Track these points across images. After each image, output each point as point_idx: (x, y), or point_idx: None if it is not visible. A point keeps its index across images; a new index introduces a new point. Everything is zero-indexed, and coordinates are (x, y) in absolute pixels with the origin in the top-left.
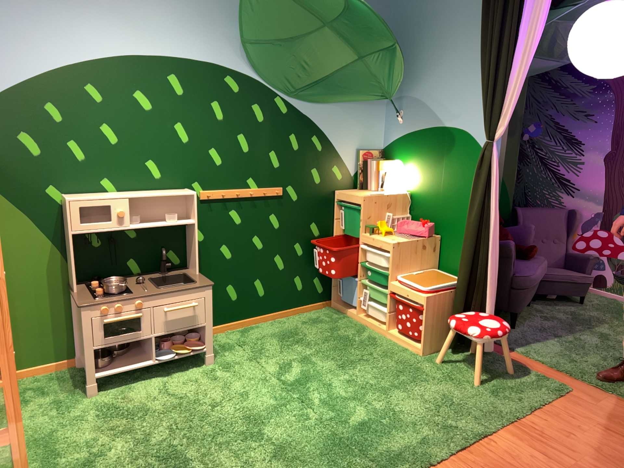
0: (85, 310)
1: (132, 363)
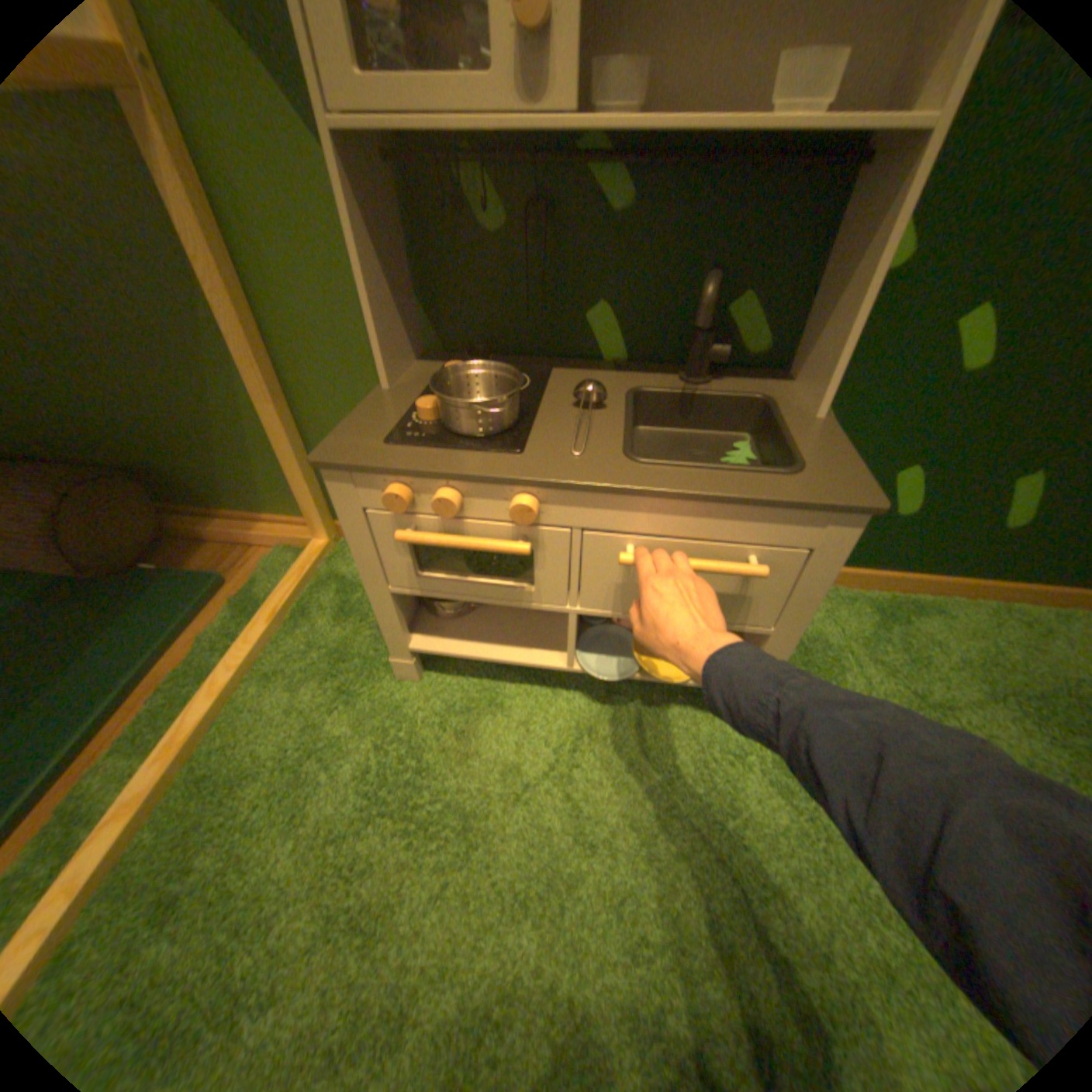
0: (337, 482)
1: (519, 639)
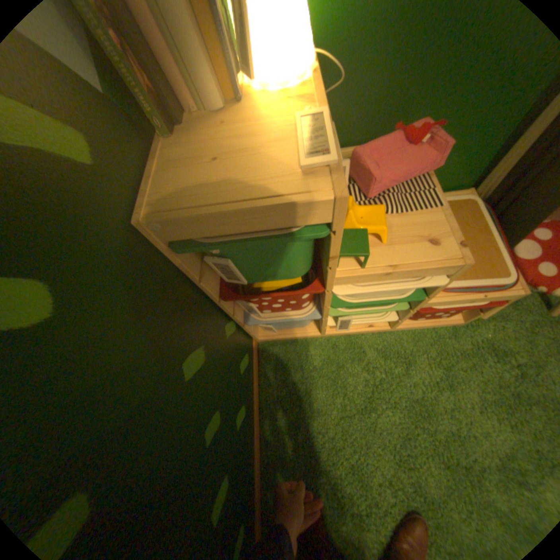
0: None
1: None
